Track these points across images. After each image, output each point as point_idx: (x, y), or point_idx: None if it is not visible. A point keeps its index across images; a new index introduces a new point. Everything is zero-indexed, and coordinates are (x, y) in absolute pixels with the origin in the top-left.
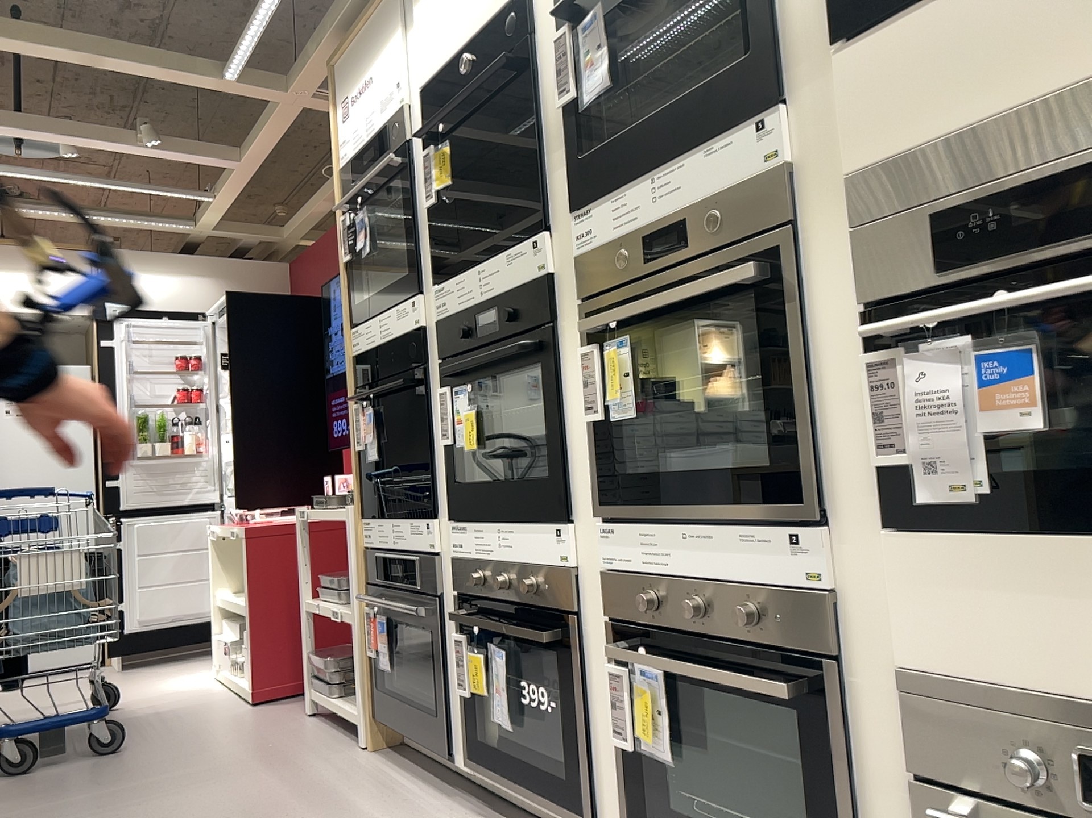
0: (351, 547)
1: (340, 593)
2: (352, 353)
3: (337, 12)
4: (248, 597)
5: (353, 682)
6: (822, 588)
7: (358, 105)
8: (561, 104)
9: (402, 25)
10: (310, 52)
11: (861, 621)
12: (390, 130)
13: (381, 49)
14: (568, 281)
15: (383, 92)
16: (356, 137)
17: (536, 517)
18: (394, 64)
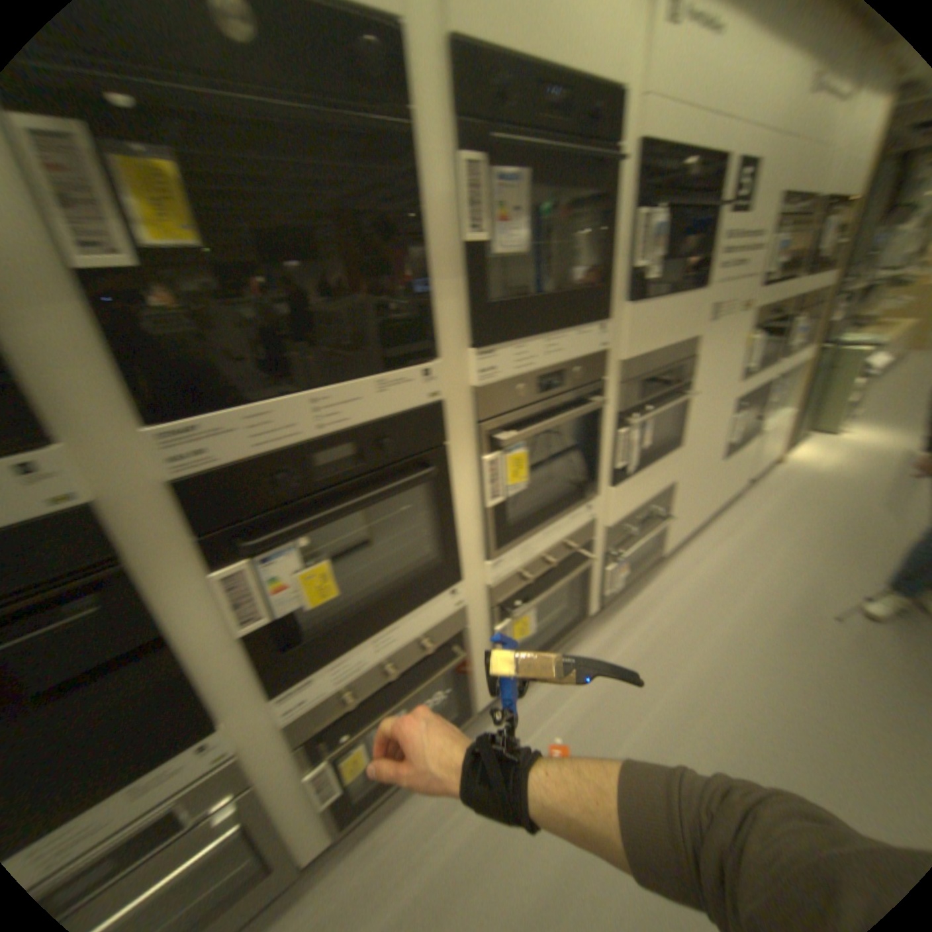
0: None
1: None
2: None
3: None
4: None
5: None
6: (593, 520)
7: None
8: (466, 235)
9: None
10: None
11: (597, 523)
12: None
13: None
14: (460, 406)
15: None
16: None
17: (430, 597)
18: None
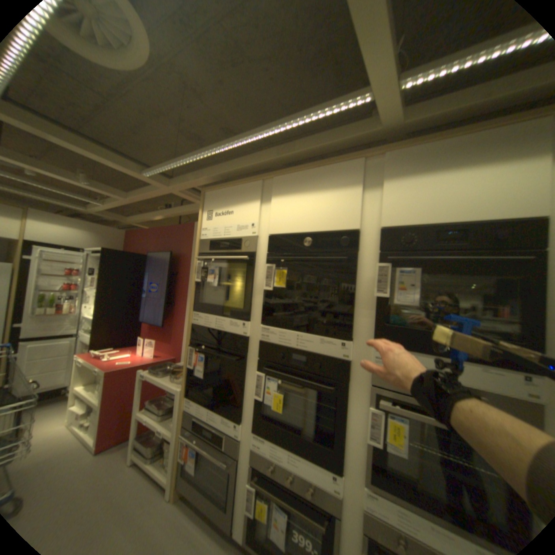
0: (176, 411)
1: (158, 418)
2: (192, 323)
3: (214, 170)
4: (95, 399)
5: (156, 456)
6: None
7: (220, 218)
8: (376, 293)
9: (261, 199)
10: (189, 178)
11: None
12: (244, 242)
13: (243, 202)
14: (362, 370)
15: (241, 222)
16: (215, 231)
17: (320, 465)
18: (252, 214)
